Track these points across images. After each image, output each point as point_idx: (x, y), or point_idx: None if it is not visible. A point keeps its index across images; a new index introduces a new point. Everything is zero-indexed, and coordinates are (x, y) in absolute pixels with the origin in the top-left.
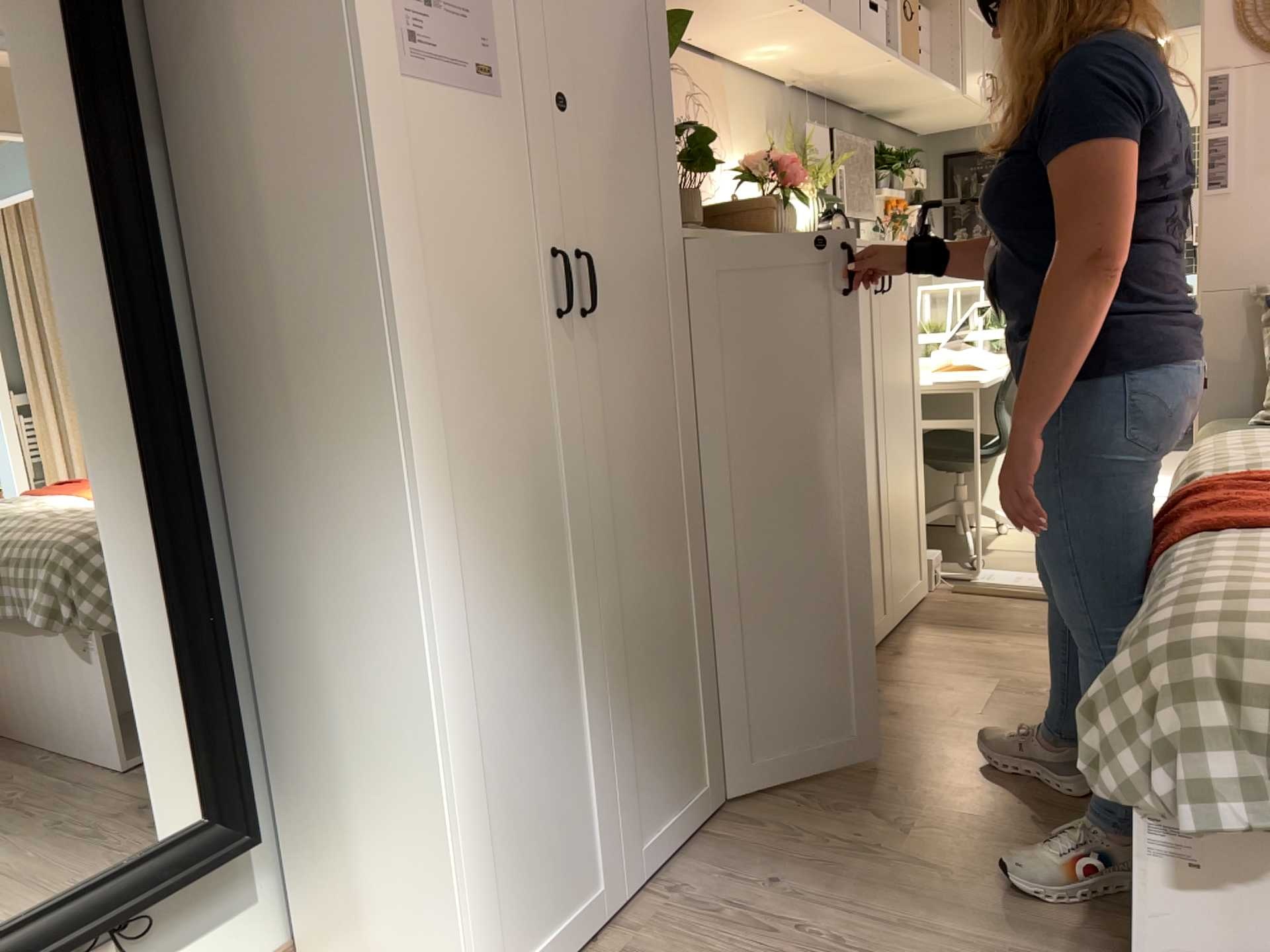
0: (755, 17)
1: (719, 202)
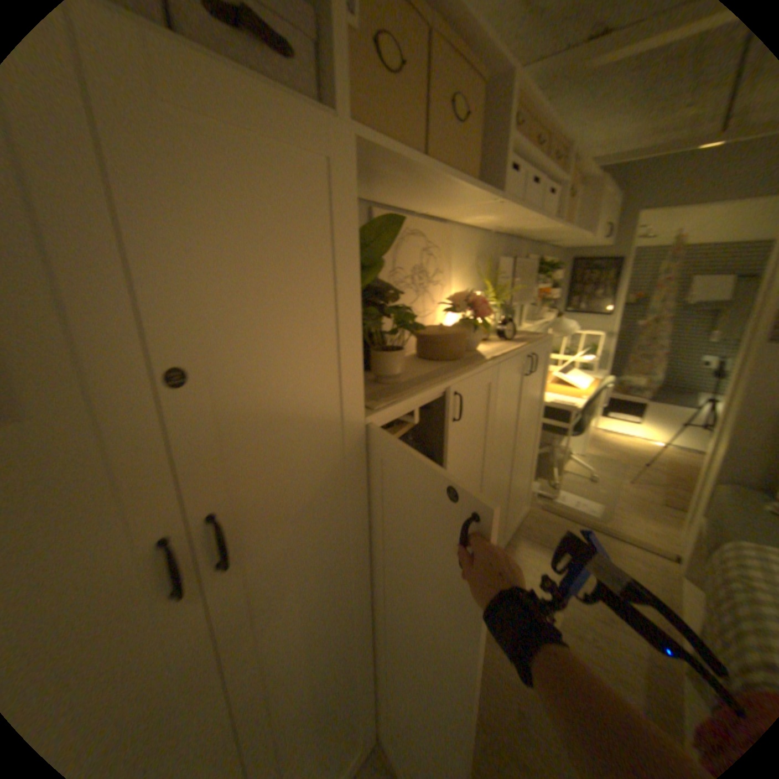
0: (470, 204)
1: (429, 334)
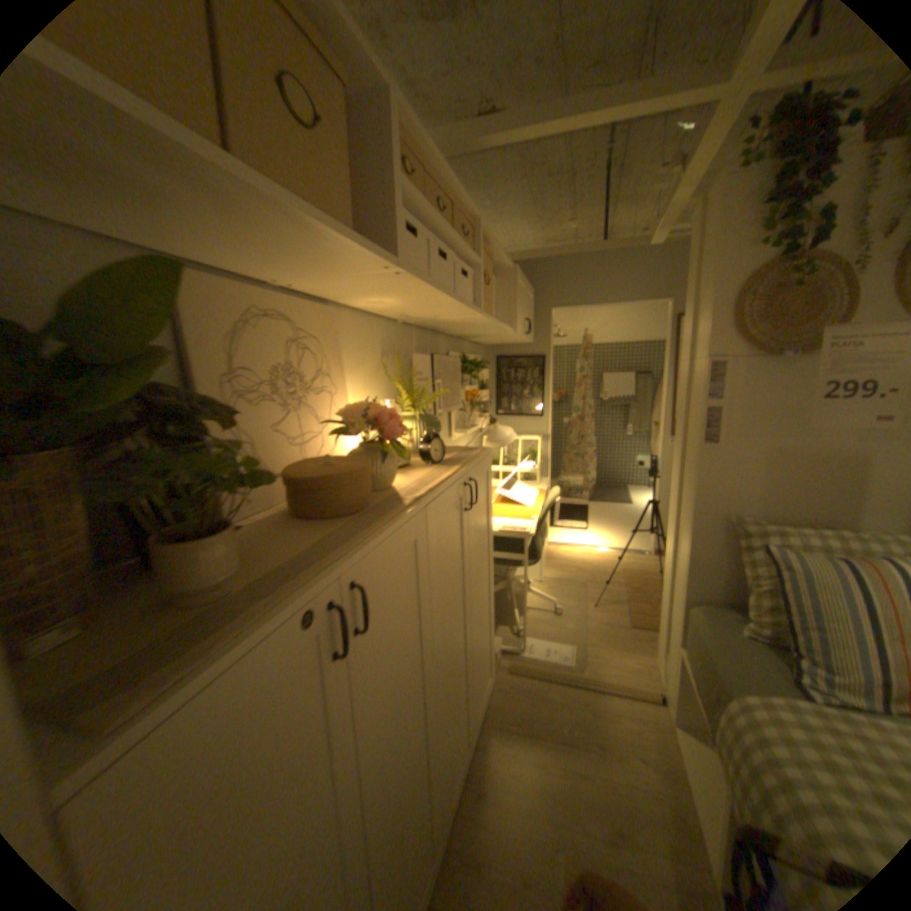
0: (351, 271)
1: (305, 474)
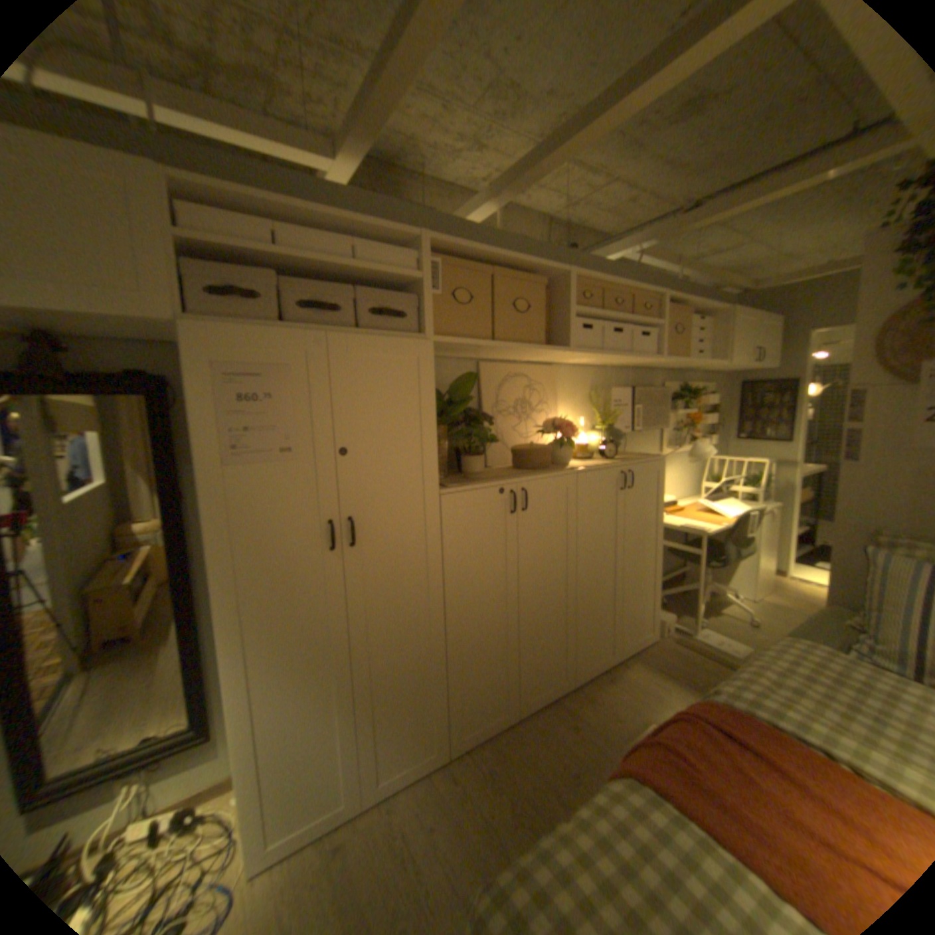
0: (550, 356)
1: (517, 449)
